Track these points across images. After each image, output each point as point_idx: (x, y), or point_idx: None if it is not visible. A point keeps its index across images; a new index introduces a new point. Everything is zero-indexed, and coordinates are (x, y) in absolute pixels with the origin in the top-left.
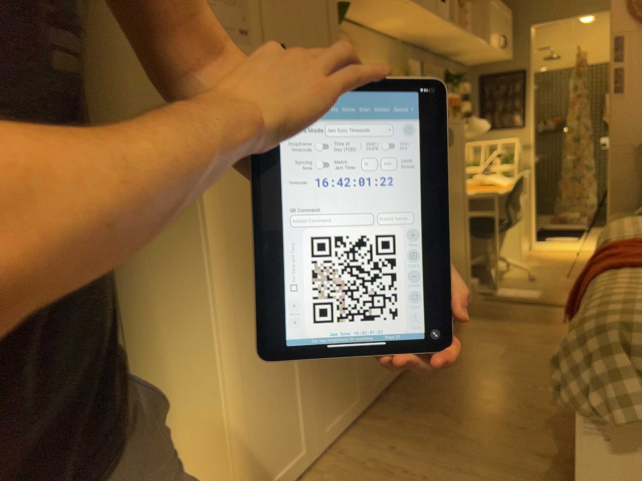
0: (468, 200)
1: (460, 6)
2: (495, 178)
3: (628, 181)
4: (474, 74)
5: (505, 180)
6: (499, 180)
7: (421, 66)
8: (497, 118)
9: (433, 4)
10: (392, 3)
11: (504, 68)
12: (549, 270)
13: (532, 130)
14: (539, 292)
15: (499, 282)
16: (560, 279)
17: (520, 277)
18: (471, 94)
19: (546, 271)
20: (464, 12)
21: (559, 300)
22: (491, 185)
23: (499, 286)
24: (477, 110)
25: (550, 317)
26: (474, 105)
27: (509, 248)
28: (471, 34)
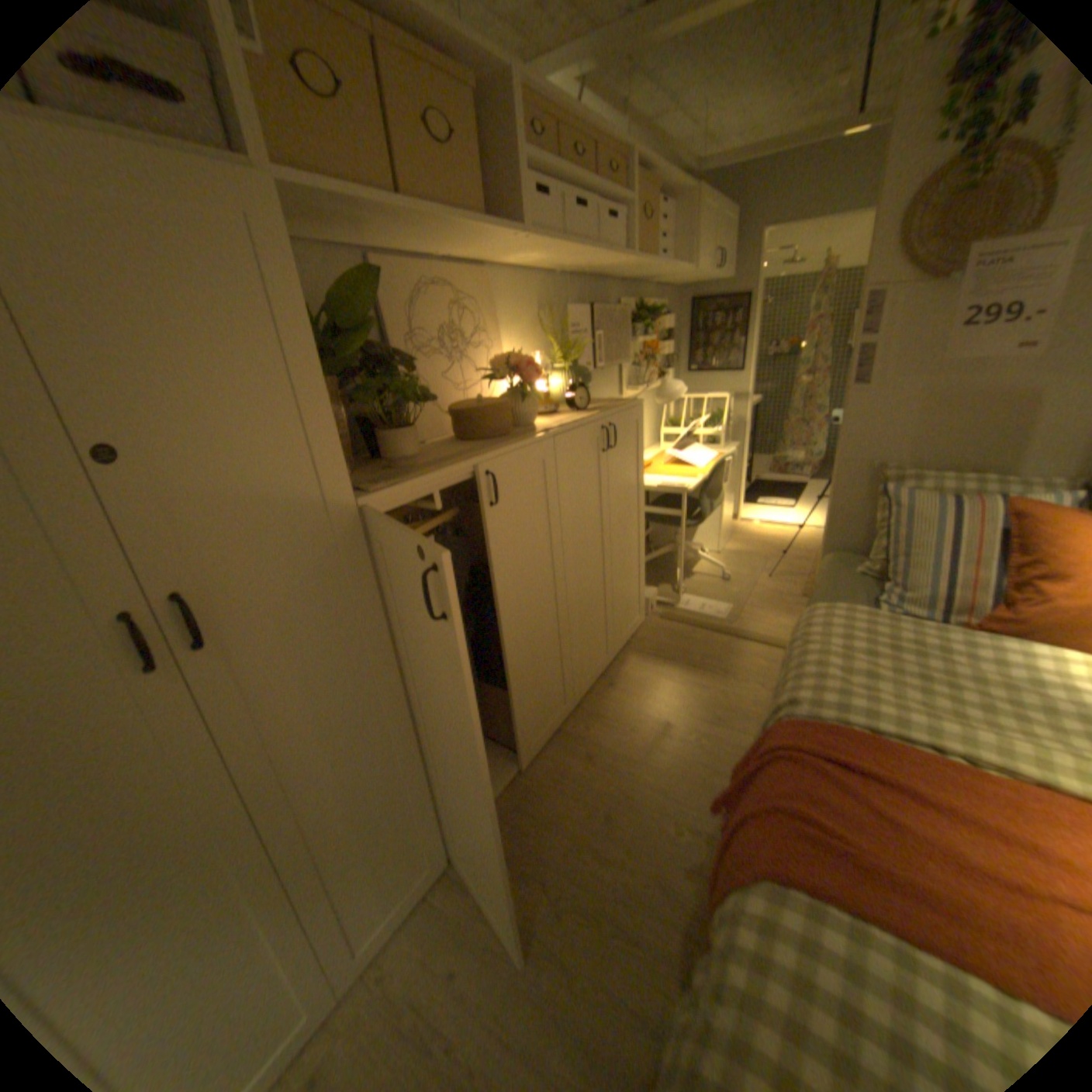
0: (643, 506)
1: (653, 213)
2: (691, 454)
3: (852, 510)
4: (685, 295)
5: (705, 455)
6: (696, 457)
7: (598, 304)
8: (709, 358)
9: (603, 218)
10: (507, 240)
11: (724, 291)
12: (749, 561)
13: (752, 377)
14: (727, 607)
15: (683, 587)
16: (759, 581)
17: (712, 573)
18: (680, 325)
19: (744, 564)
20: (663, 219)
21: (749, 626)
22: (685, 464)
23: (681, 598)
24: (687, 345)
25: (731, 661)
26: (684, 338)
27: (706, 531)
28: (673, 253)
